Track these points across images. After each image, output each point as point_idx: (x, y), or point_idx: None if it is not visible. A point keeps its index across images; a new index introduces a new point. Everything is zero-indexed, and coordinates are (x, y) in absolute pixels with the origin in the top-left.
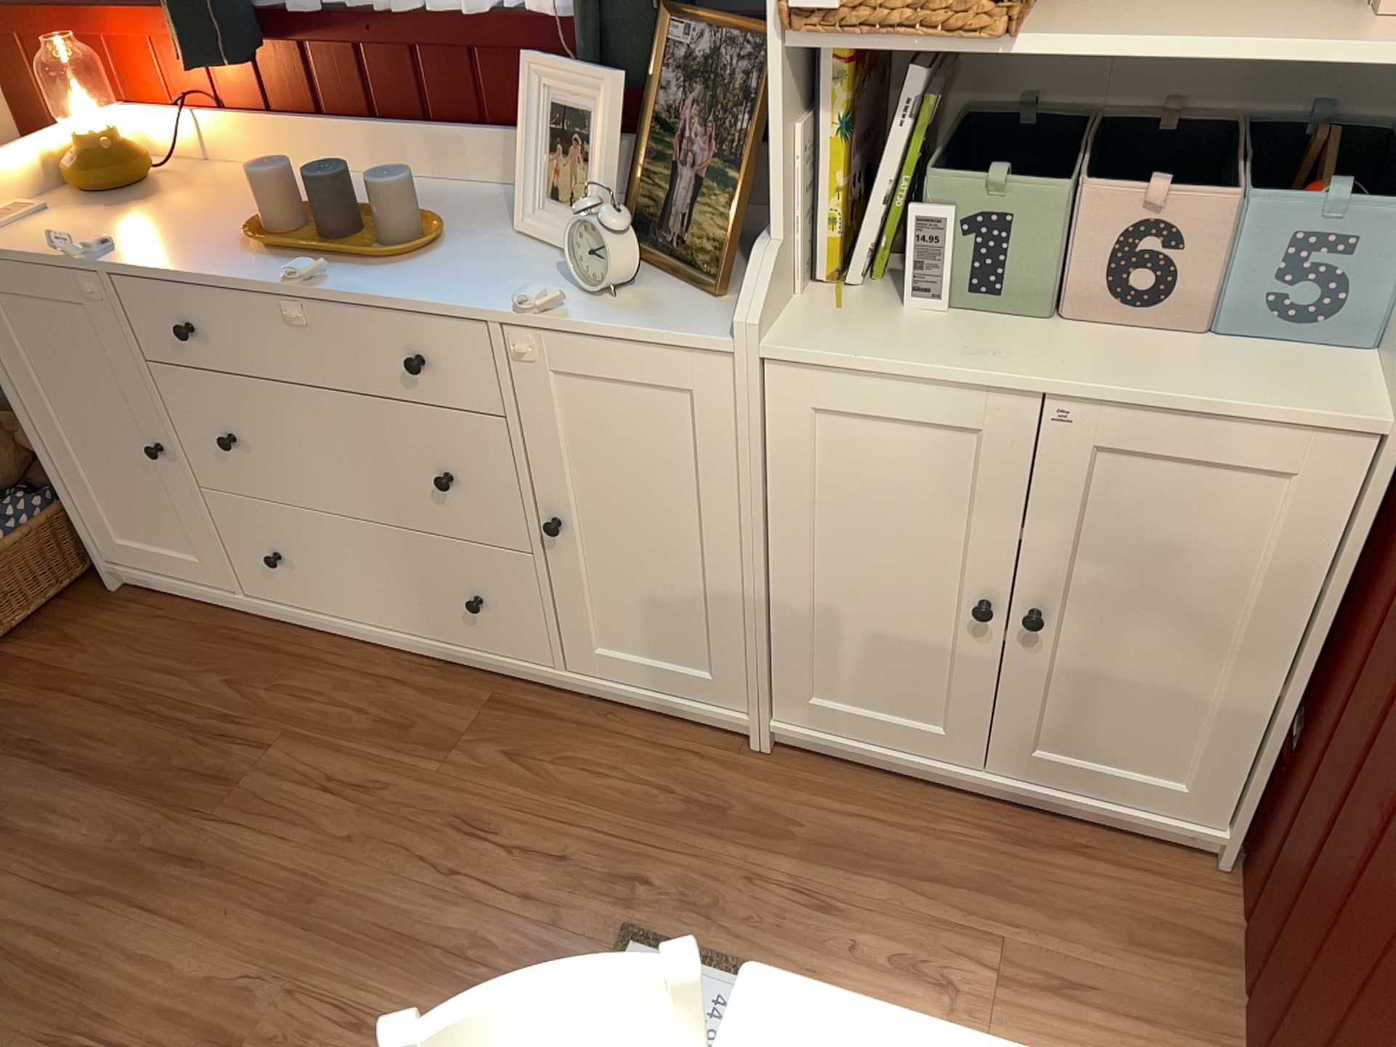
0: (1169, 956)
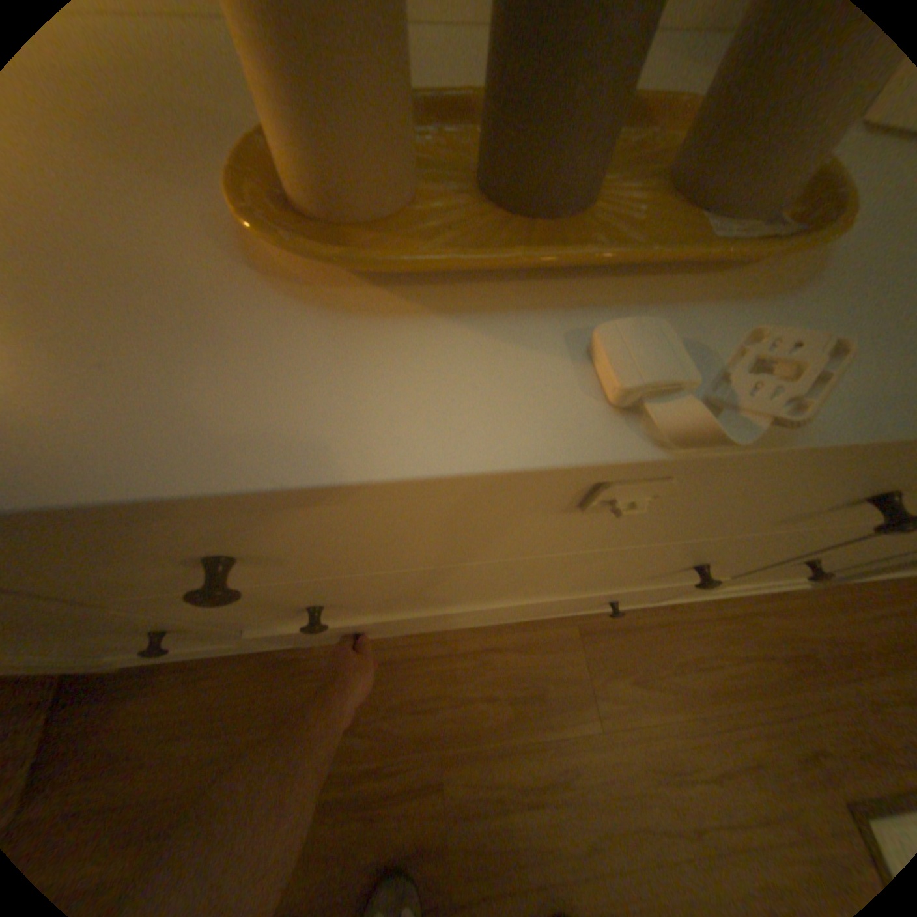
0: None
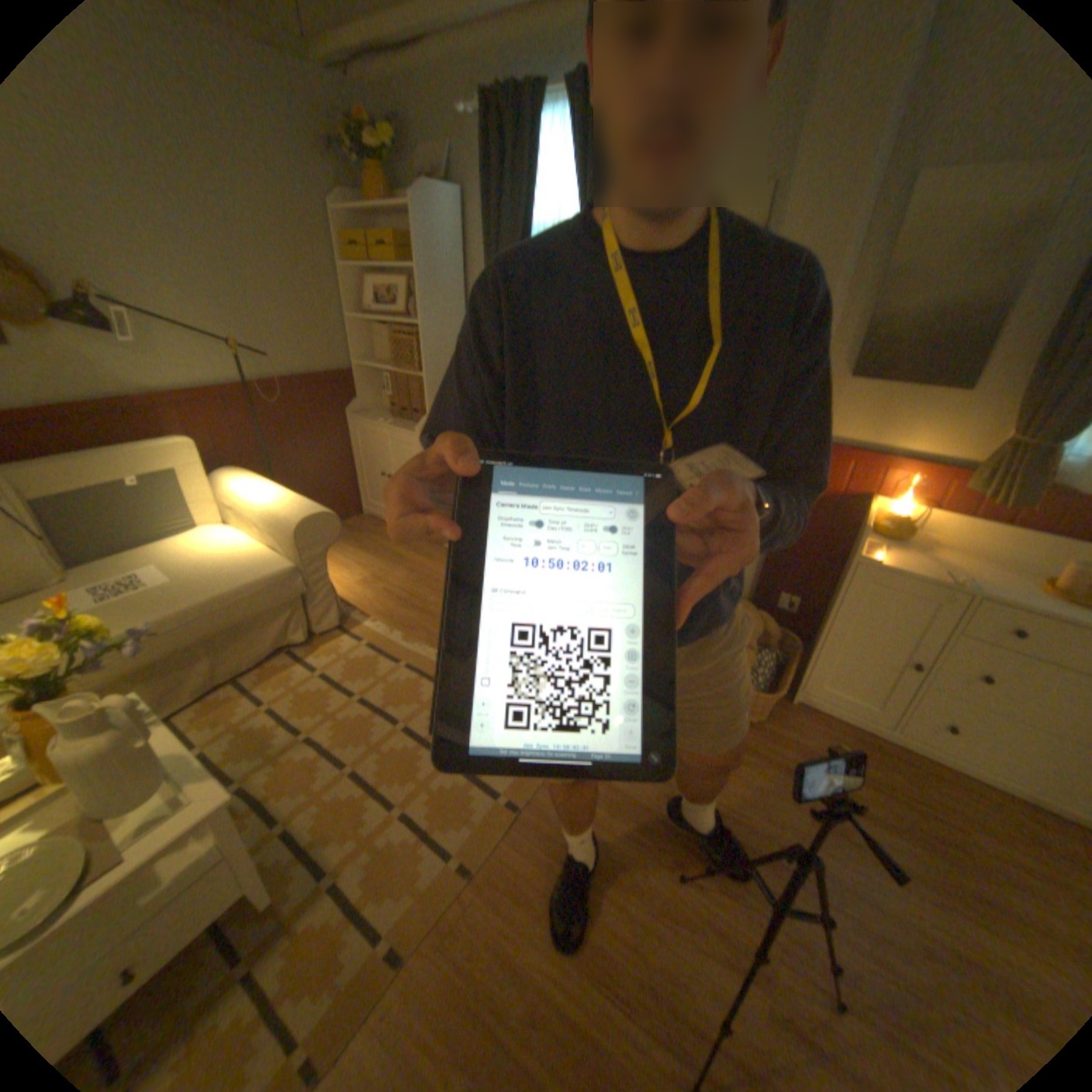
0: None
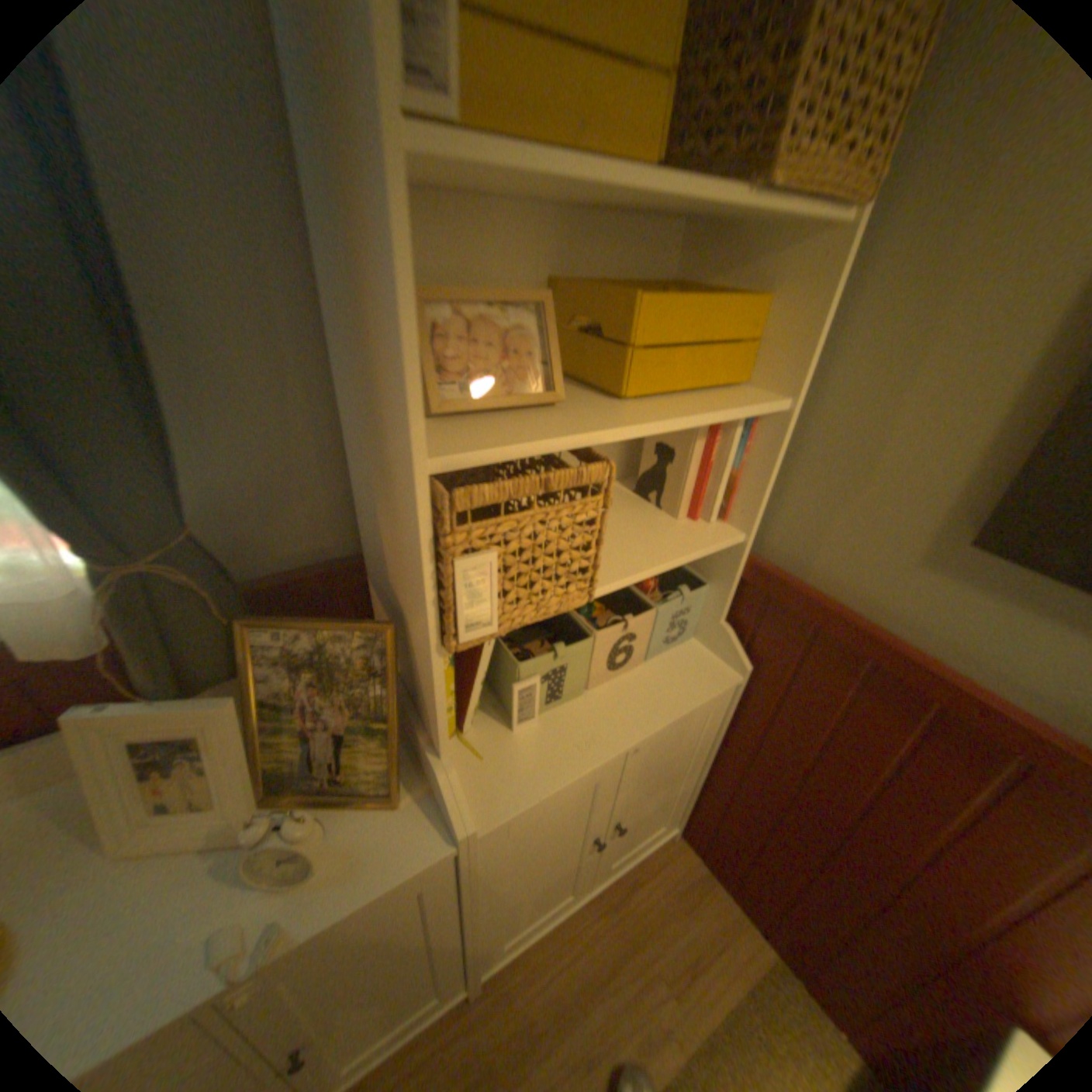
0: (701, 910)
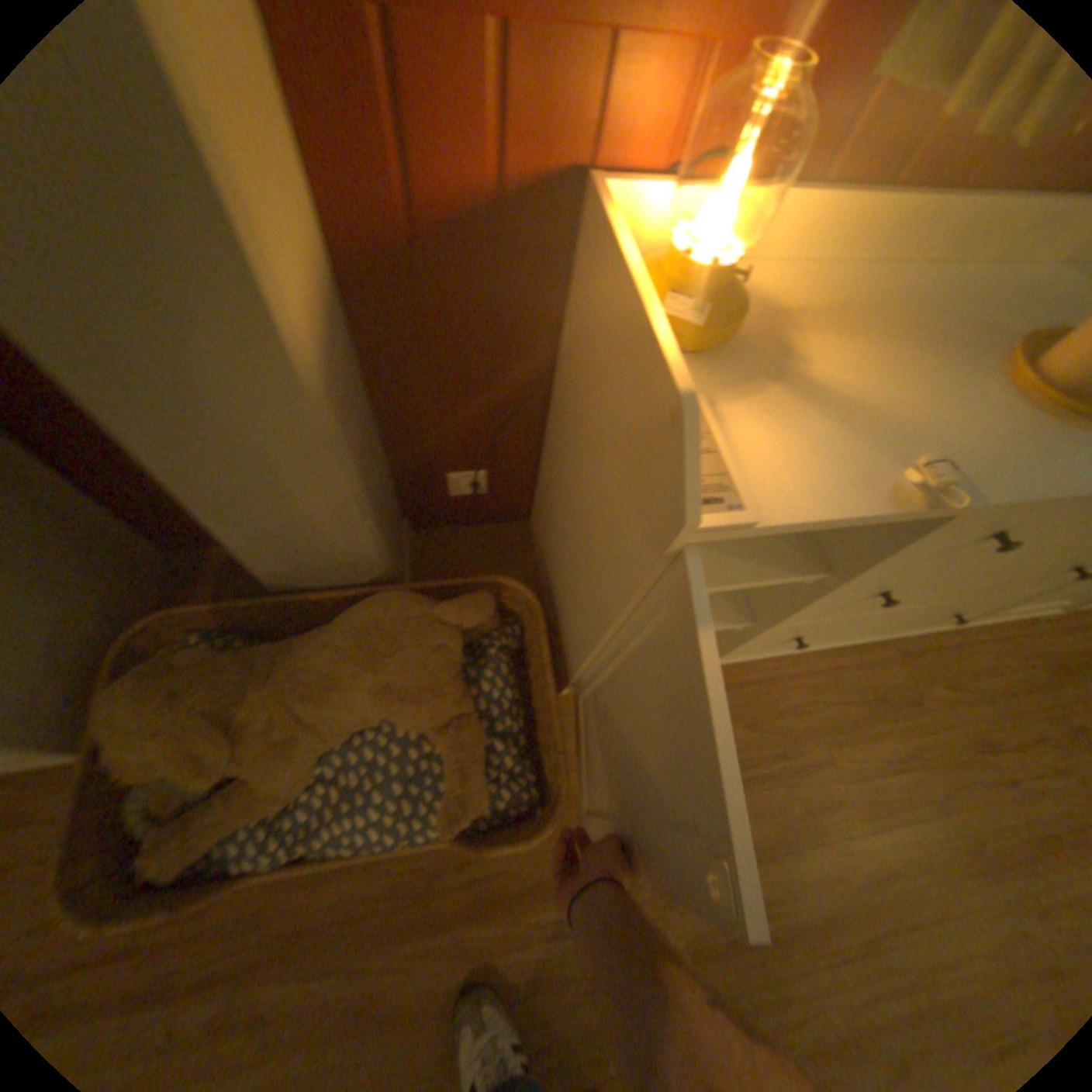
0: None
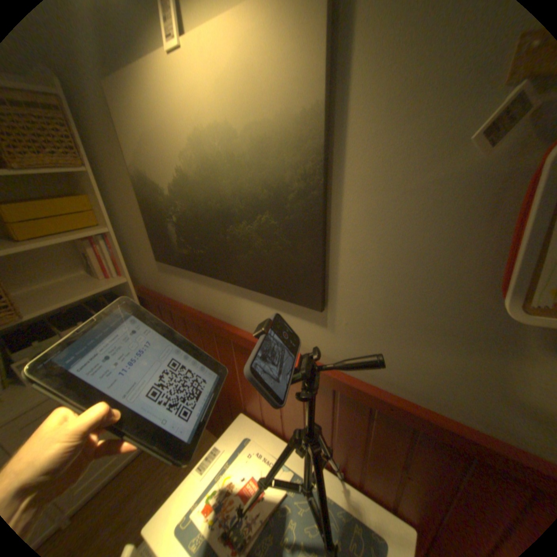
0: None
